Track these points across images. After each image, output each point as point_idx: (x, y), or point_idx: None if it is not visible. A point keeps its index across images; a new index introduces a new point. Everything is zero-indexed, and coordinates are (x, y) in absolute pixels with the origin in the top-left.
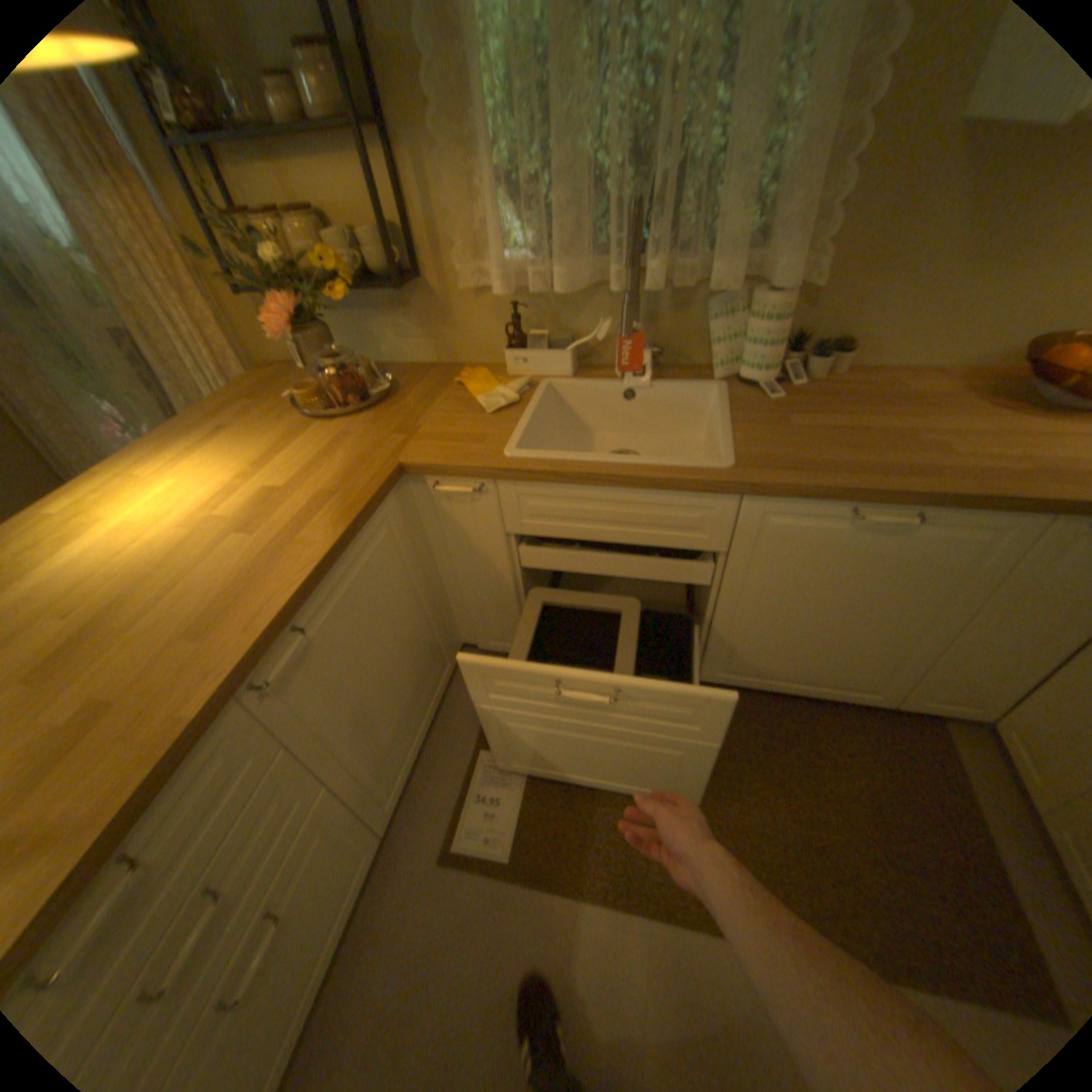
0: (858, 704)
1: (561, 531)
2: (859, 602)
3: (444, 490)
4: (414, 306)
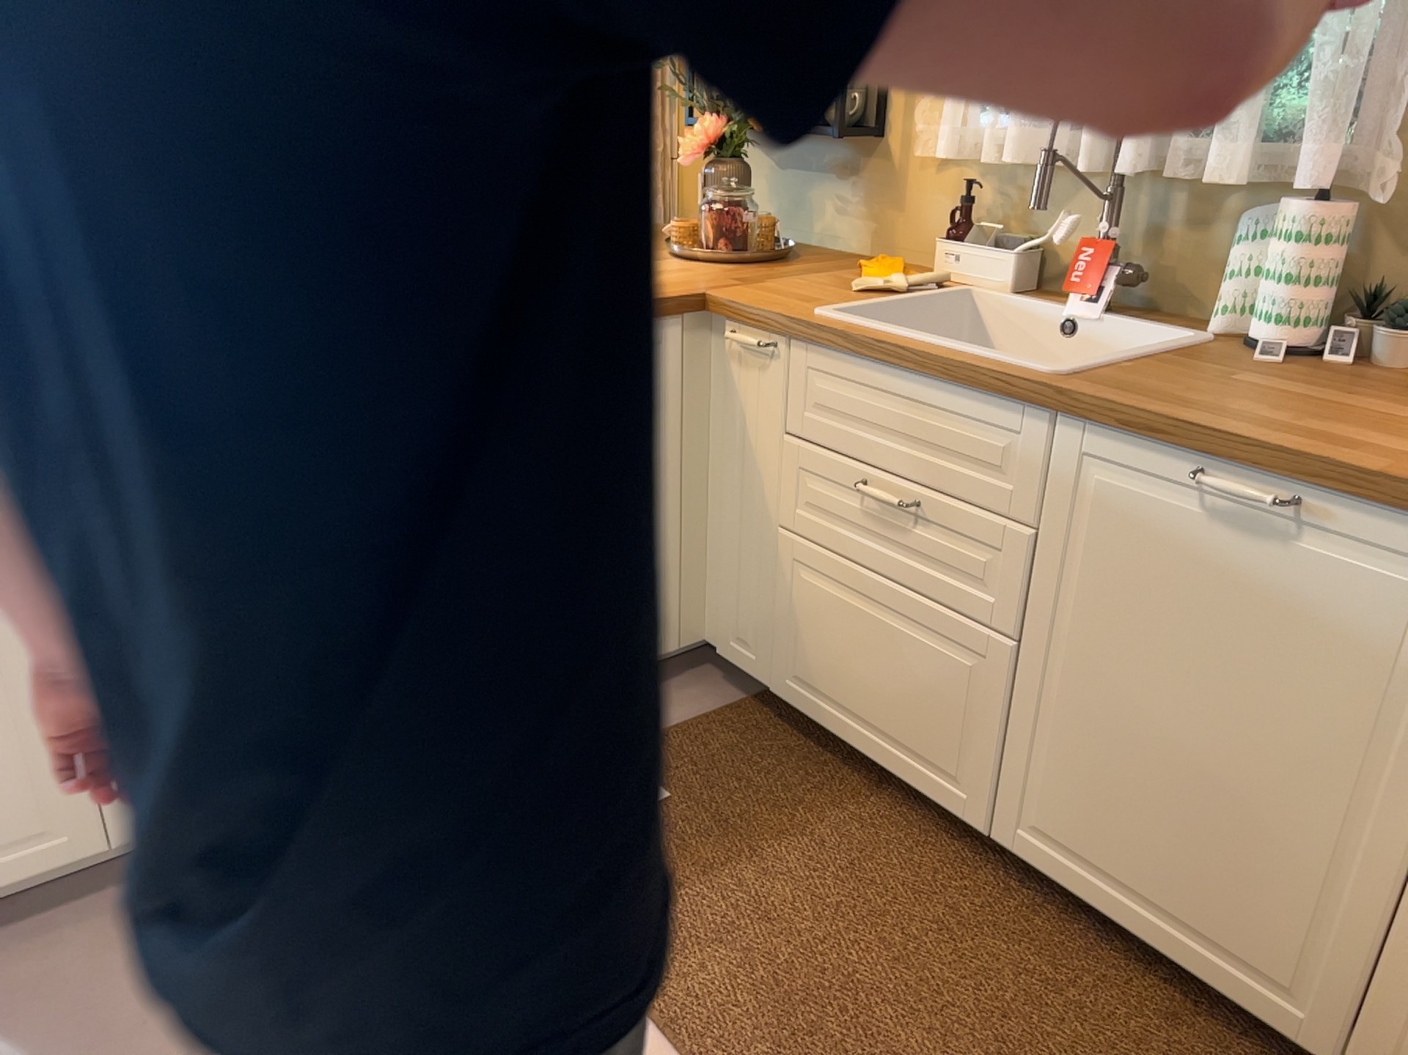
0: (1260, 1019)
1: (843, 439)
2: (1227, 693)
3: (732, 335)
4: (864, 176)
